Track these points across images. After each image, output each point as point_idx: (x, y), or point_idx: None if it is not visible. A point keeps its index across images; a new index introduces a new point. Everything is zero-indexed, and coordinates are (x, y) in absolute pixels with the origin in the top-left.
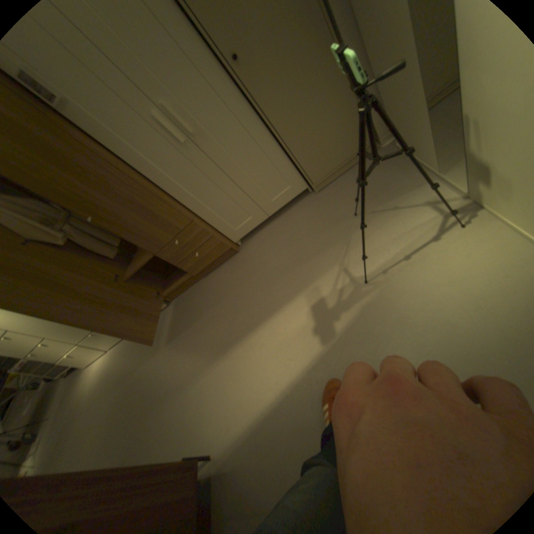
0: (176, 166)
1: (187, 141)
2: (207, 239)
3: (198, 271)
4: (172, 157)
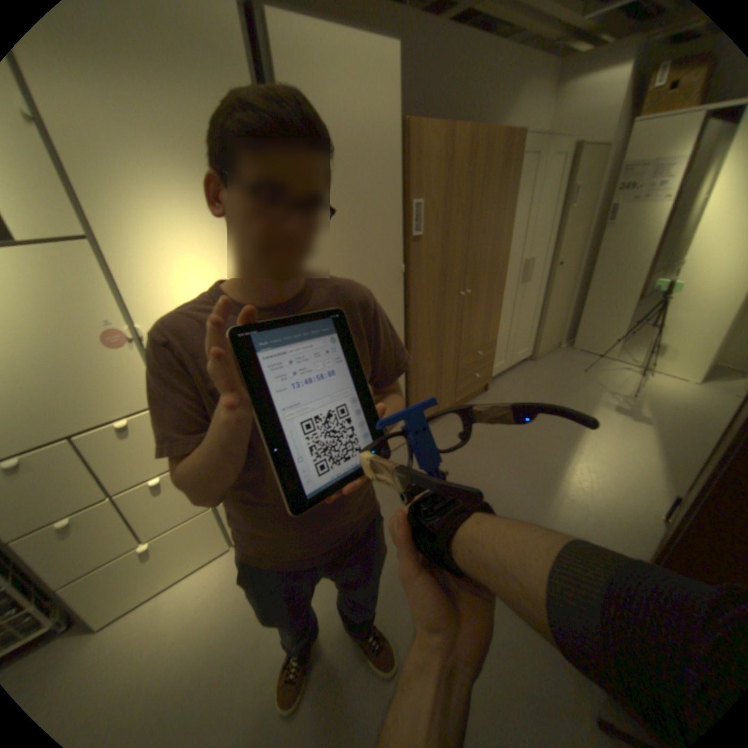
0: (509, 296)
1: (522, 286)
2: (488, 364)
3: (460, 398)
4: (512, 289)
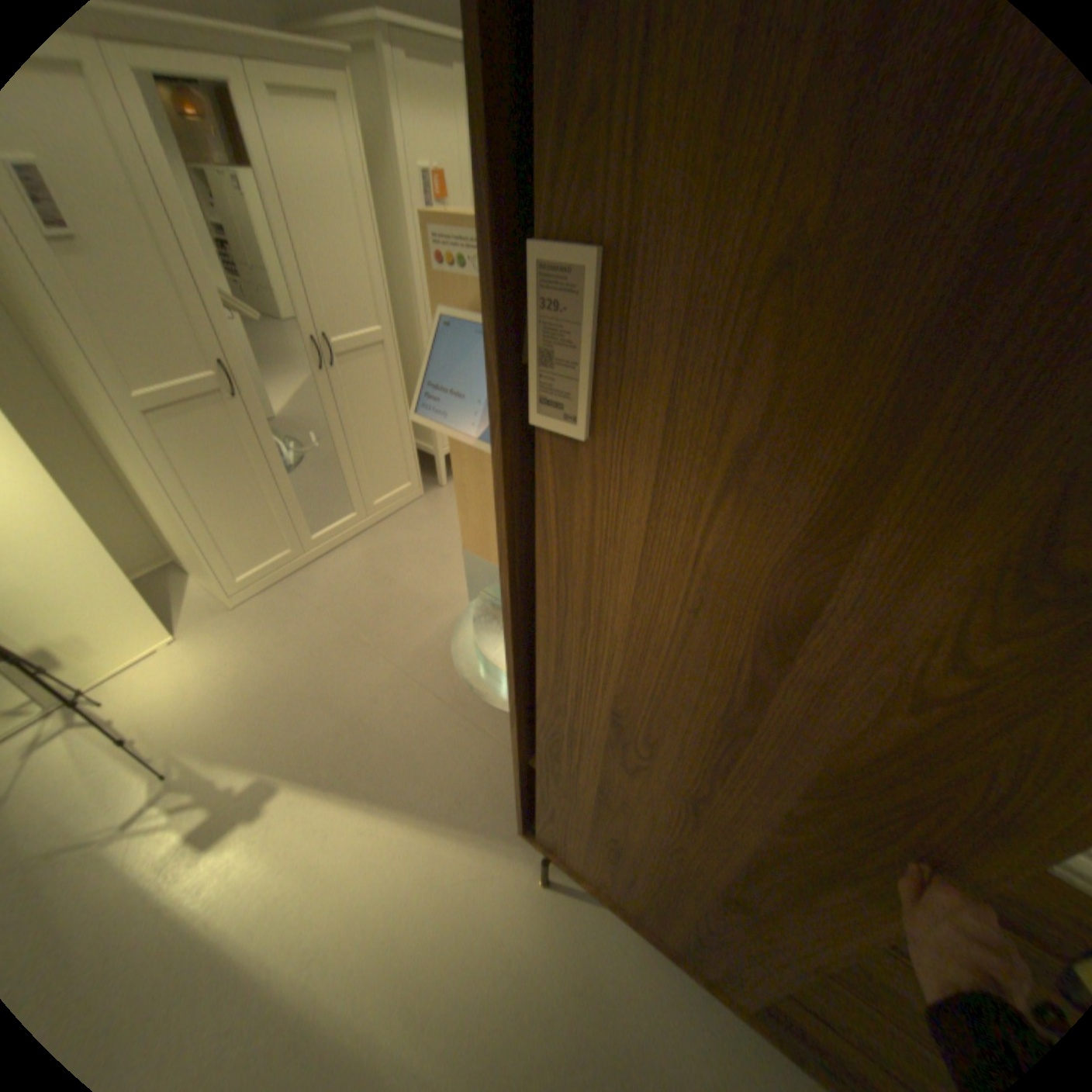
0: None
1: None
2: None
3: None
4: None
